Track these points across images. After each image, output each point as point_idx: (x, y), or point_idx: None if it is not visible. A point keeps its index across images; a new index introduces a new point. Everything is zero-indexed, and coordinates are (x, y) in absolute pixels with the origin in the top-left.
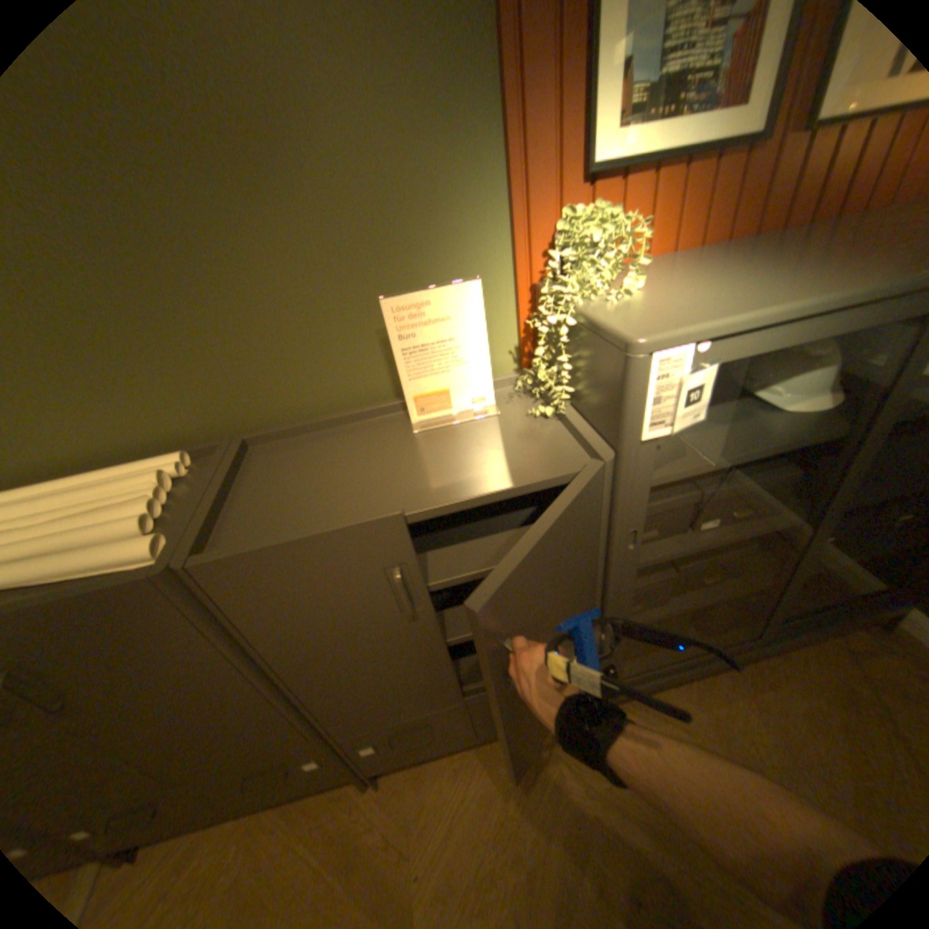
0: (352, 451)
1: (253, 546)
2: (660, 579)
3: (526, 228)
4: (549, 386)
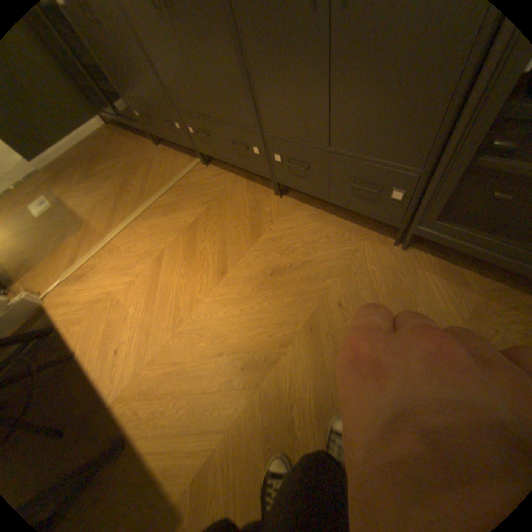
0: None
1: None
2: None
3: None
4: None
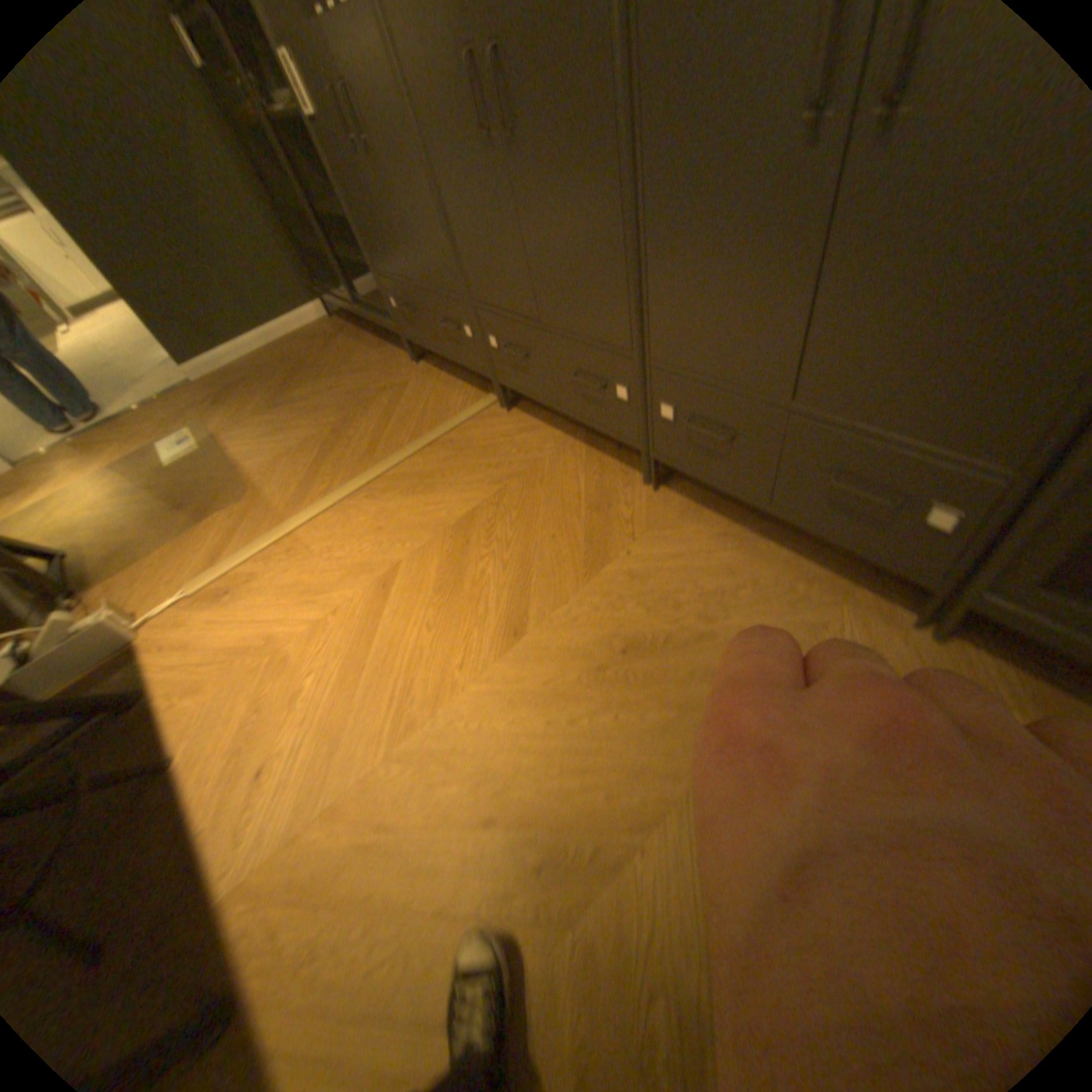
0: None
1: None
2: None
3: None
4: None
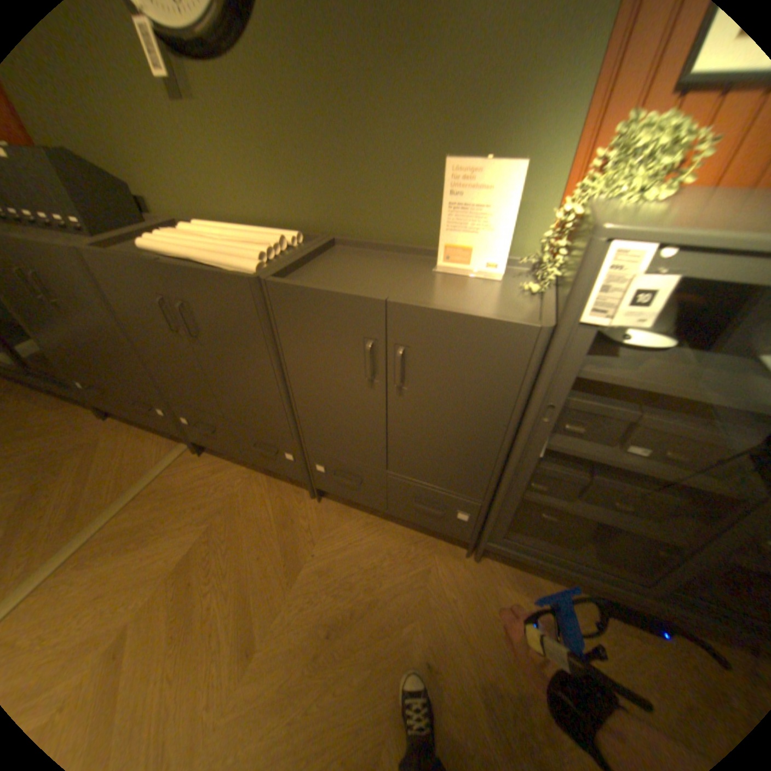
0: (389, 267)
1: (300, 284)
2: (572, 475)
3: (596, 128)
4: (546, 267)
